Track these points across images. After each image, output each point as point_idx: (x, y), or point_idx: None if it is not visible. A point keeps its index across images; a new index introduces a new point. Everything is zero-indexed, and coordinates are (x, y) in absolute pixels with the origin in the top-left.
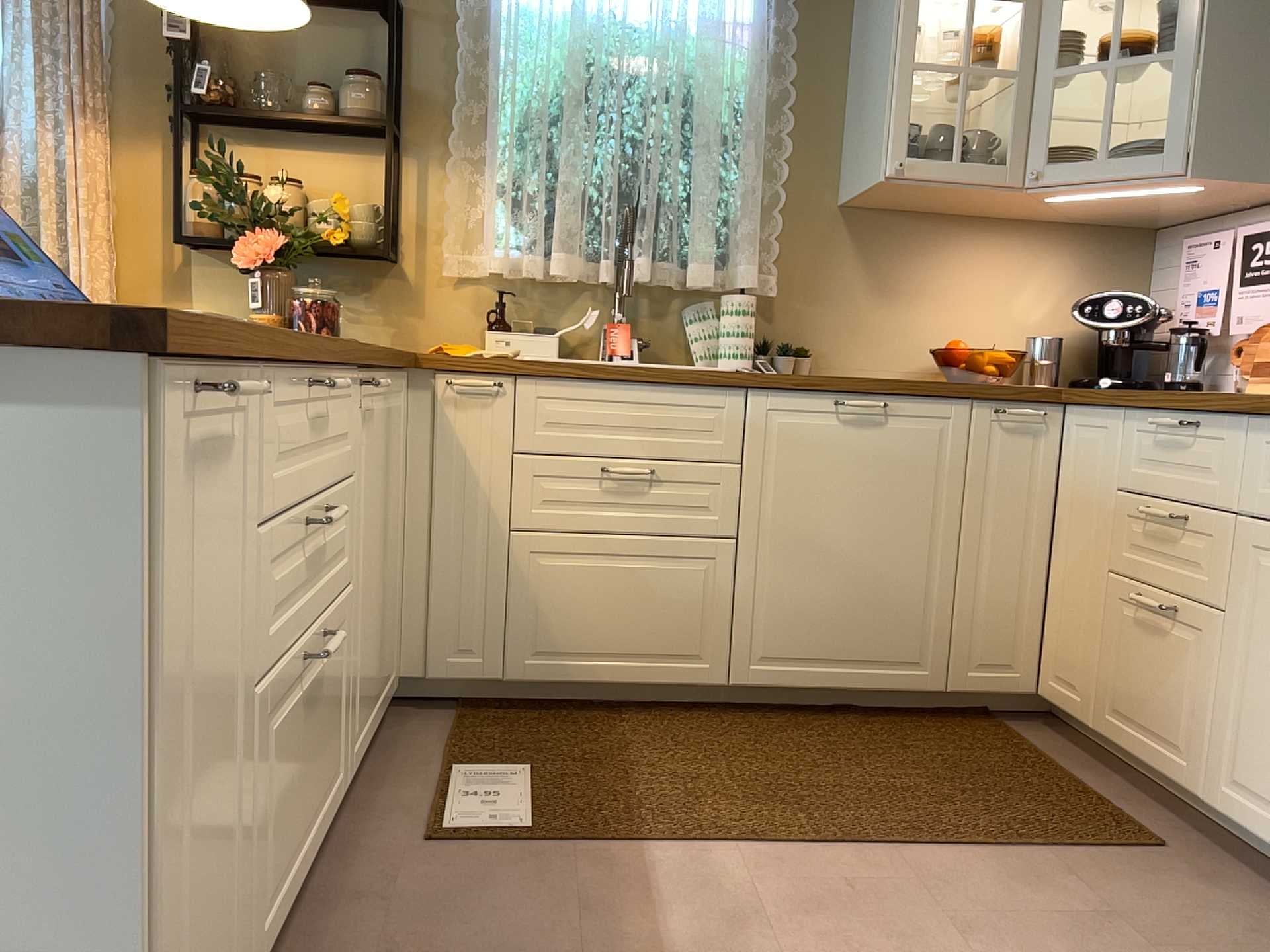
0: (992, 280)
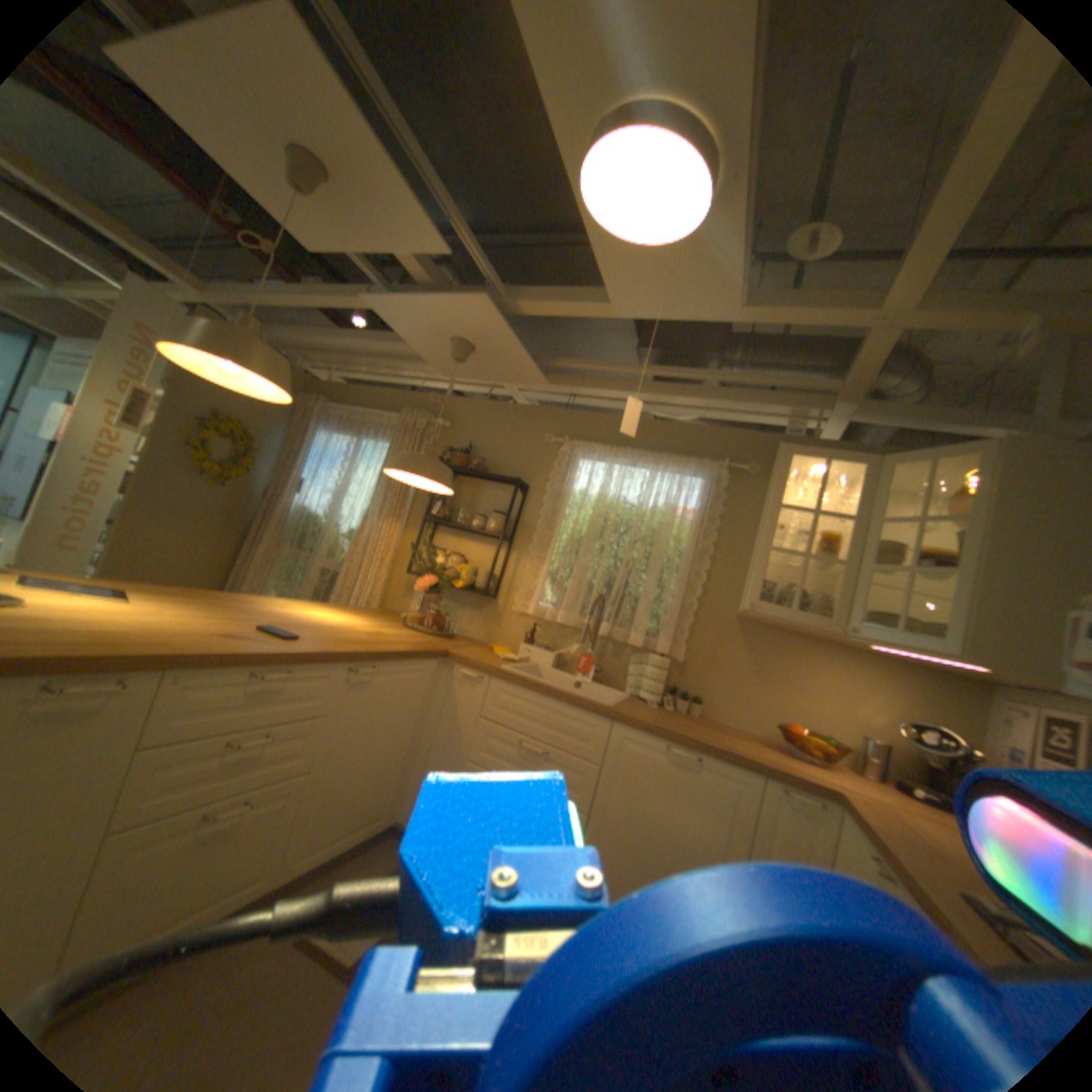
0: (843, 690)
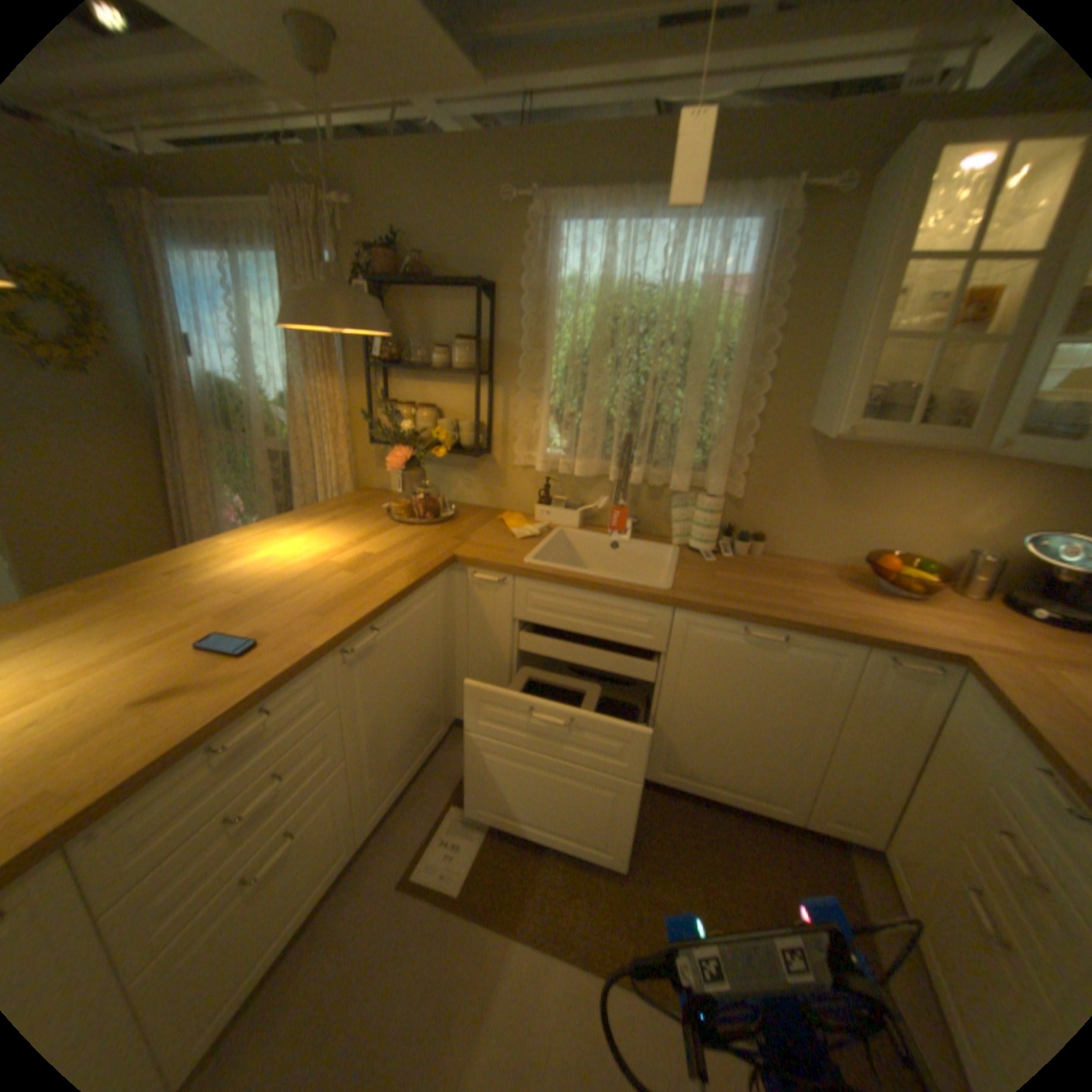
0: (949, 497)
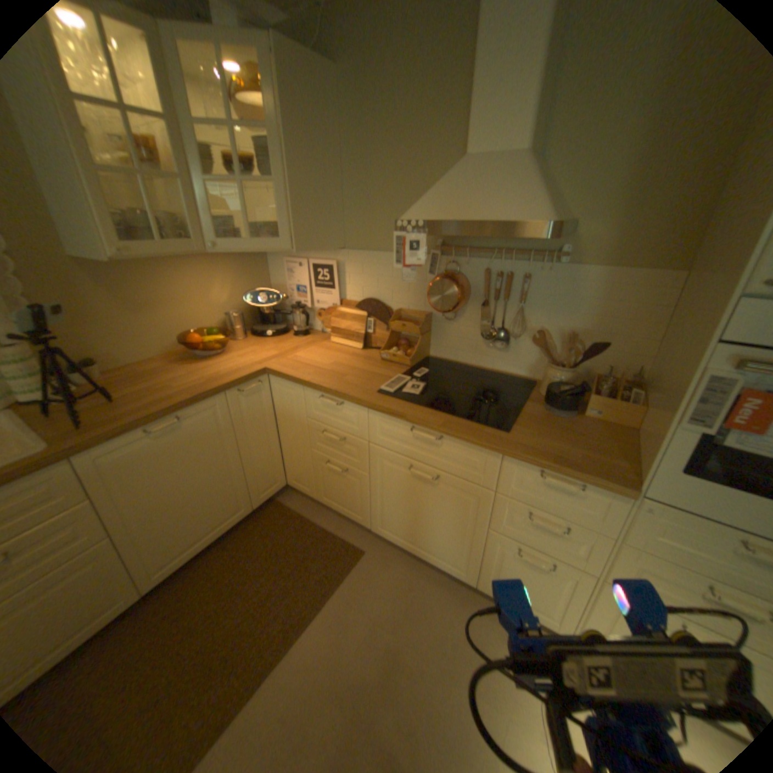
0: (193, 286)
